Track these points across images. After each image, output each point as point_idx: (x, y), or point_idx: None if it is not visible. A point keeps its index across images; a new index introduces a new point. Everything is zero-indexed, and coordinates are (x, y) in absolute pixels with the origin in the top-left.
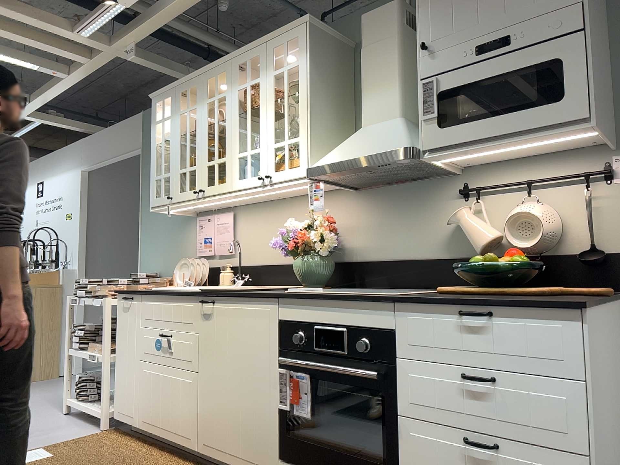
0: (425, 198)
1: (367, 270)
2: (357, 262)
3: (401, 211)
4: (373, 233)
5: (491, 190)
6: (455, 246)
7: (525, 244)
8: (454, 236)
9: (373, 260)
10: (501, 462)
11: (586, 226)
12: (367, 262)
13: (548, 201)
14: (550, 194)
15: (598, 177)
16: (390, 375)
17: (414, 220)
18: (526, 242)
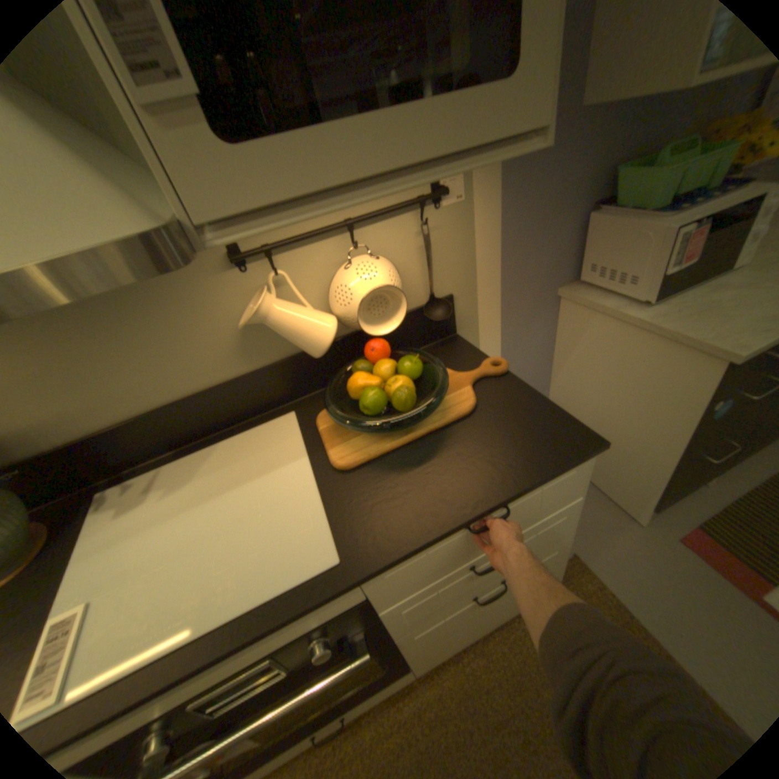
0: (153, 284)
1: (99, 449)
2: (59, 448)
3: (105, 324)
4: (57, 386)
5: (284, 244)
6: (258, 351)
7: (387, 330)
8: (250, 336)
9: (100, 428)
10: (506, 587)
11: (425, 275)
12: (88, 437)
13: (377, 248)
14: (375, 235)
15: (428, 199)
16: (372, 631)
17: (149, 332)
18: (380, 322)
